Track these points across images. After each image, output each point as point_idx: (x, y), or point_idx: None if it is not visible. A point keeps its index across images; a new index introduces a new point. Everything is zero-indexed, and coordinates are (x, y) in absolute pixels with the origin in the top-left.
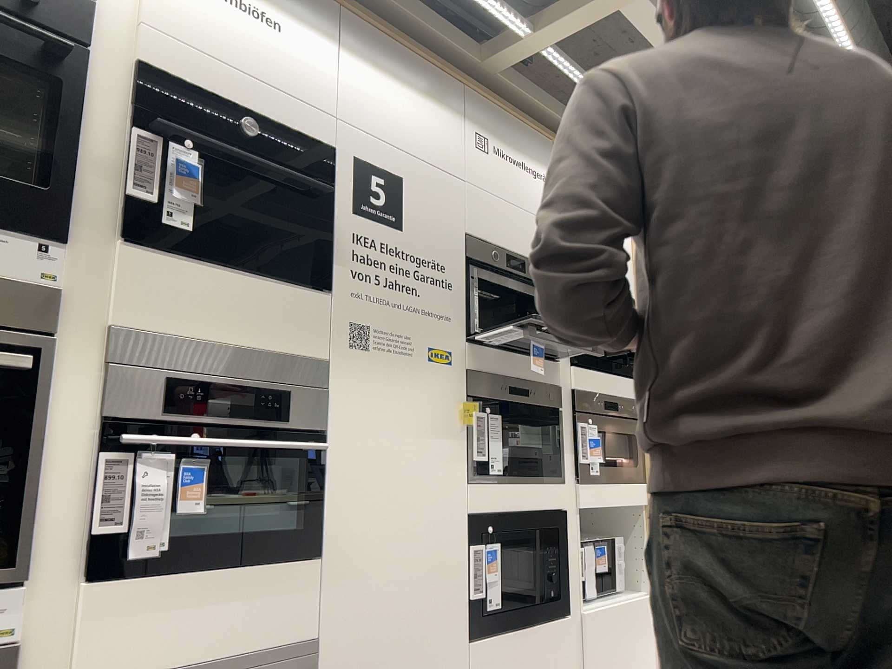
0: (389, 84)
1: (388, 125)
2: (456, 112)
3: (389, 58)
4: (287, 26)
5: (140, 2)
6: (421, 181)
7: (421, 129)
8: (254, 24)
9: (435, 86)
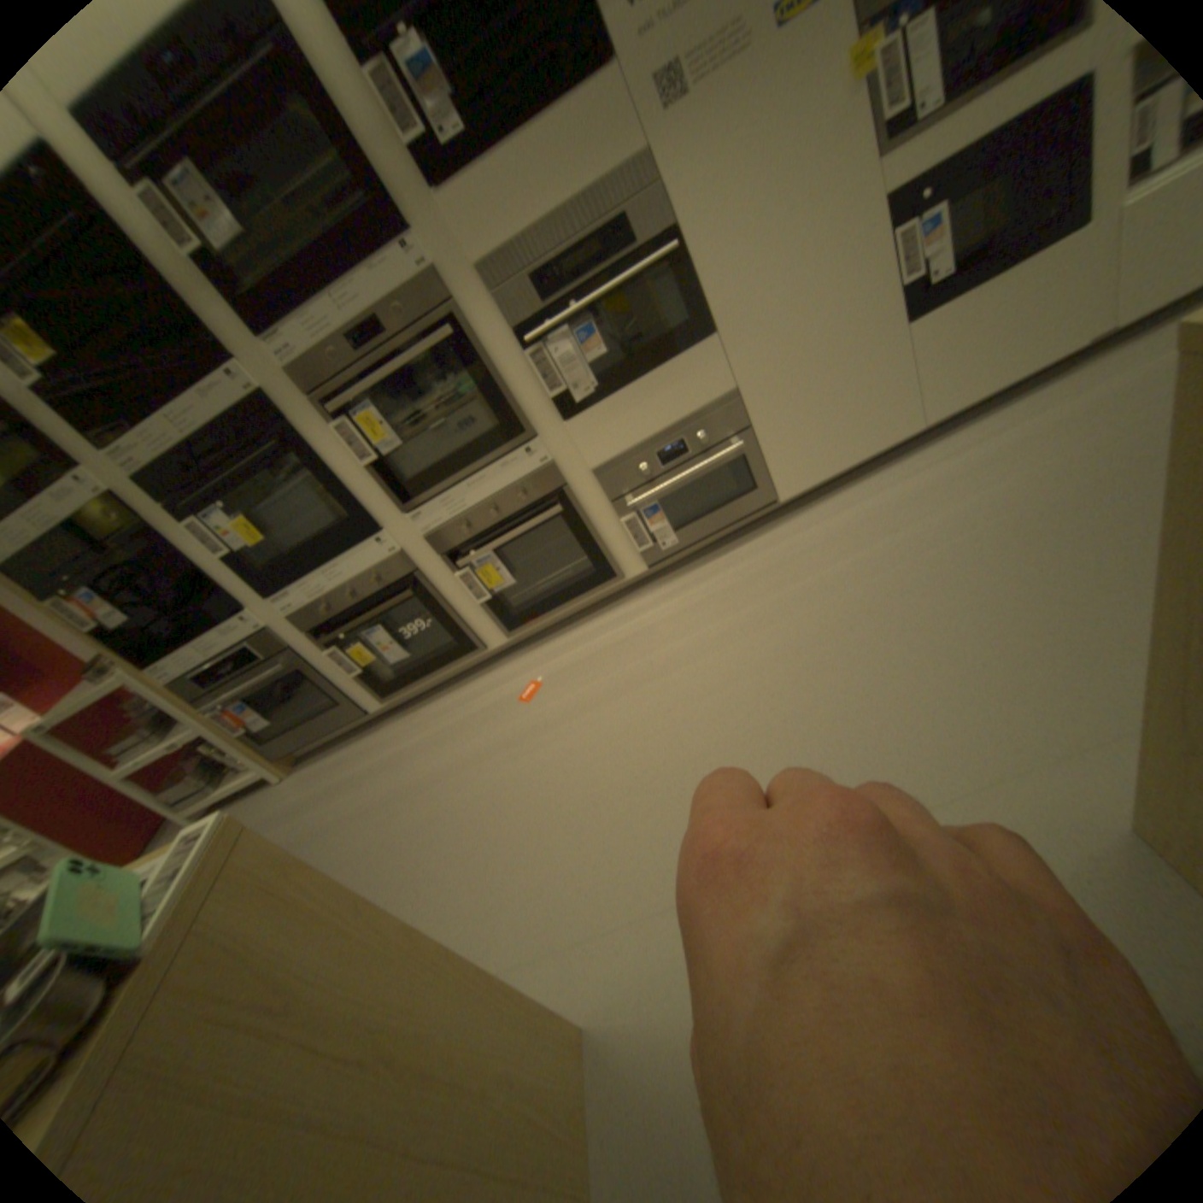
0: None
1: None
2: None
3: None
4: None
5: None
6: None
7: None
8: None
9: None
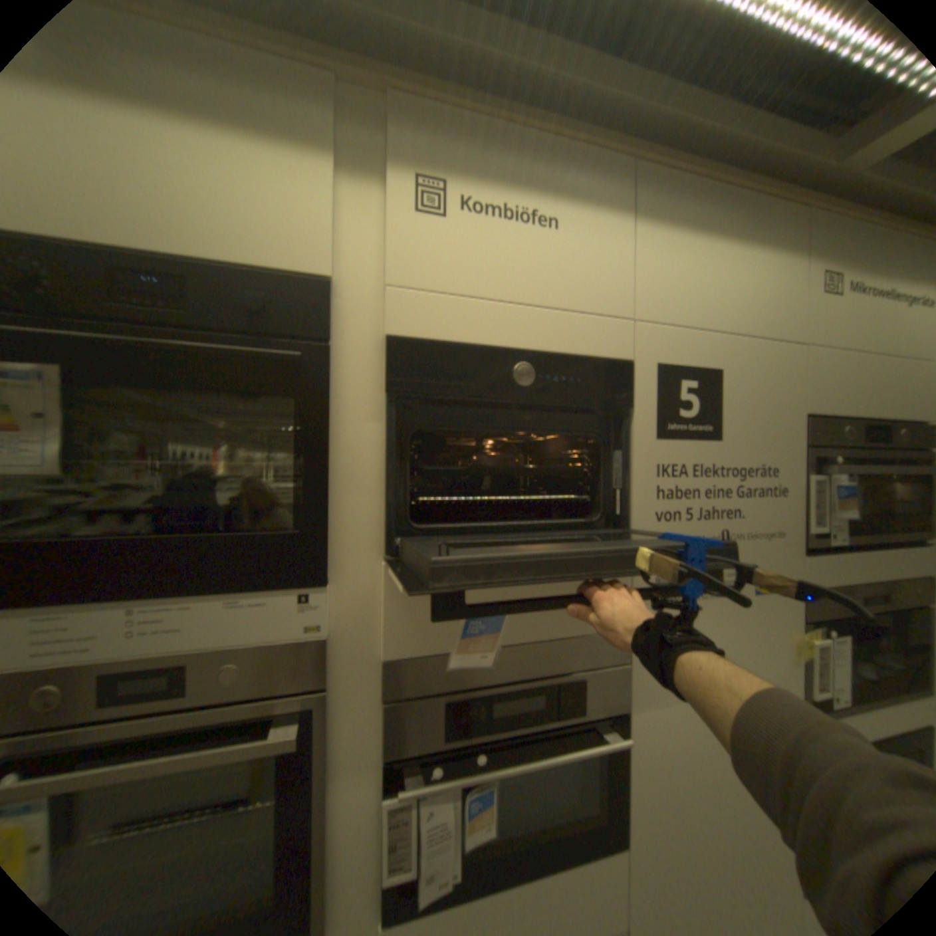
0: (704, 244)
1: (703, 302)
2: (799, 247)
3: (704, 205)
4: (565, 213)
5: (381, 253)
6: (748, 365)
7: (750, 291)
8: (523, 227)
9: (769, 221)
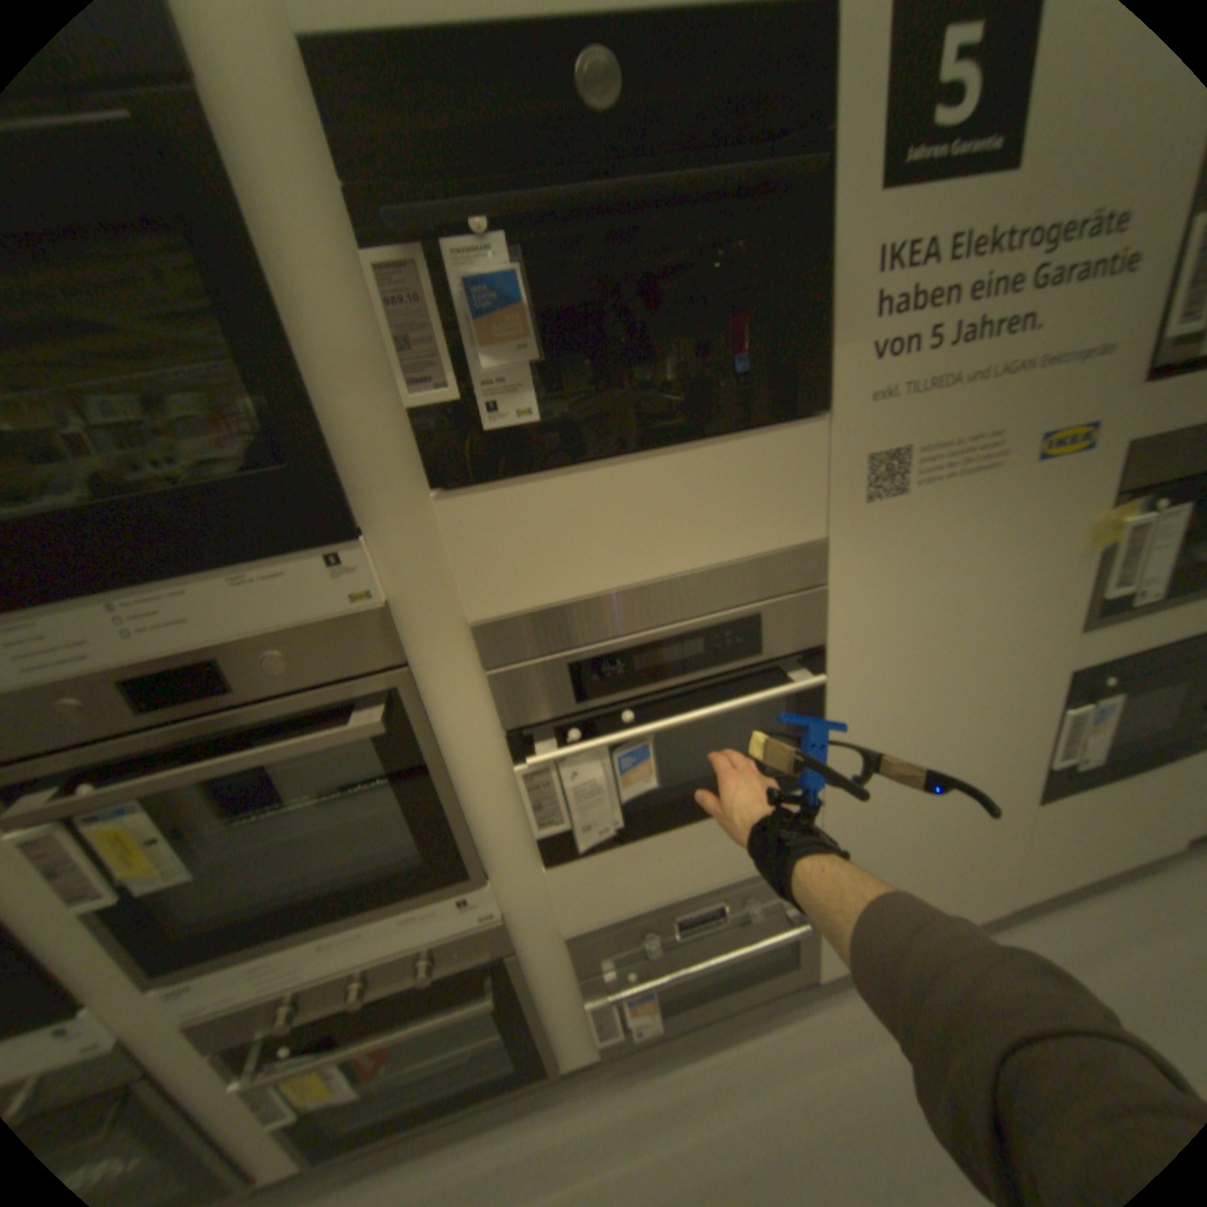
0: None
1: None
2: None
3: None
4: None
5: None
6: None
7: None
8: None
9: None
